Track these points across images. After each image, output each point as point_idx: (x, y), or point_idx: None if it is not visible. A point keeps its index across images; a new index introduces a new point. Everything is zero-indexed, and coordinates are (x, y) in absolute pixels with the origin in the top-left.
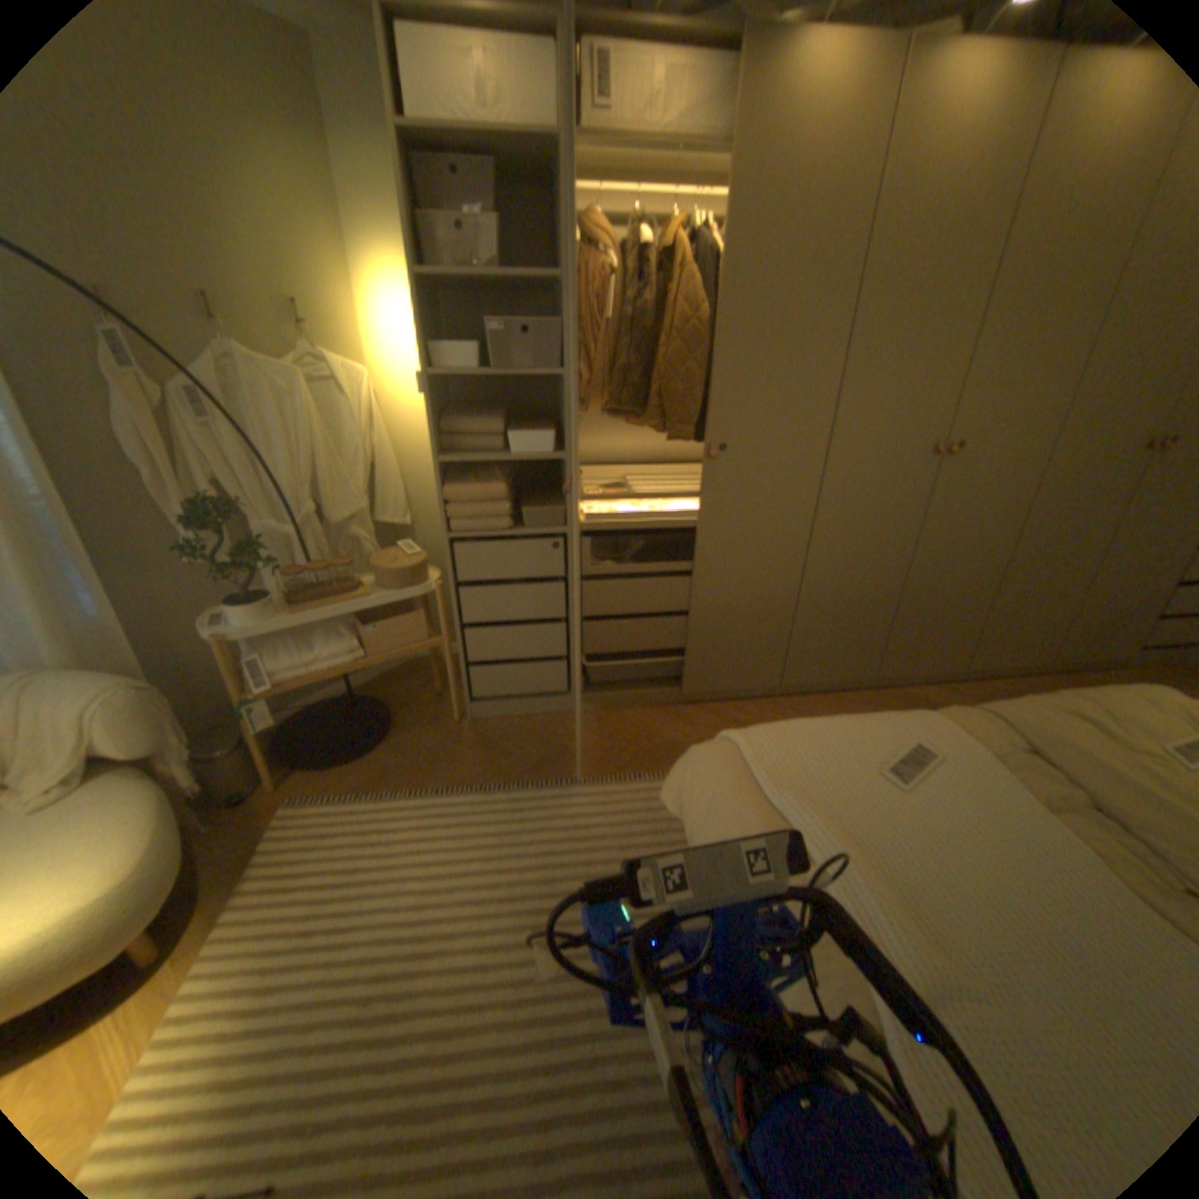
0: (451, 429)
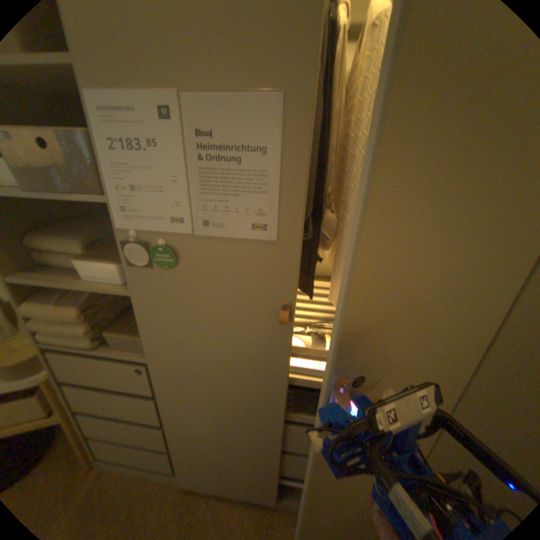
0: (38, 245)
